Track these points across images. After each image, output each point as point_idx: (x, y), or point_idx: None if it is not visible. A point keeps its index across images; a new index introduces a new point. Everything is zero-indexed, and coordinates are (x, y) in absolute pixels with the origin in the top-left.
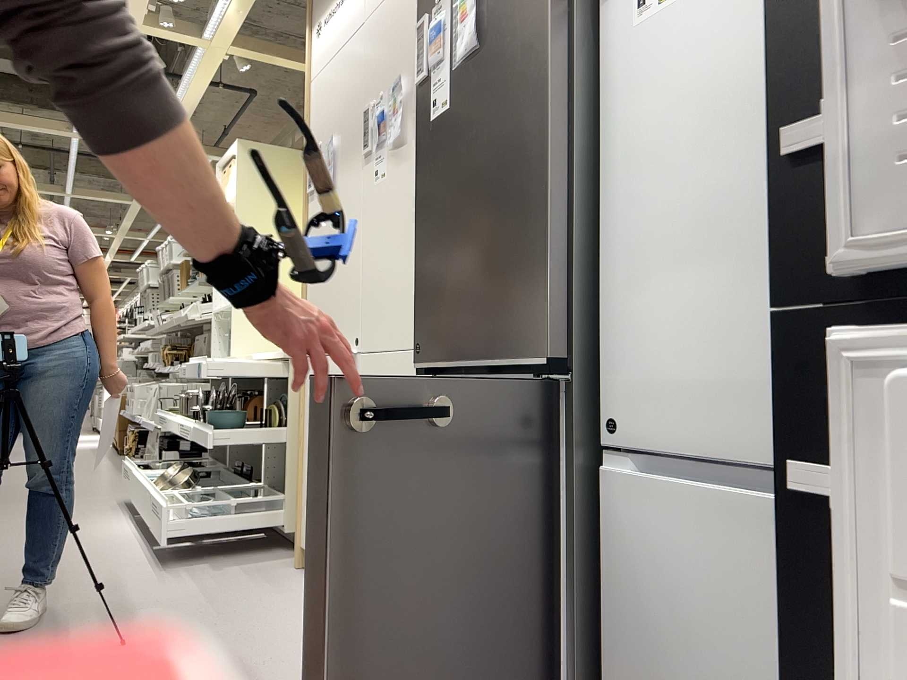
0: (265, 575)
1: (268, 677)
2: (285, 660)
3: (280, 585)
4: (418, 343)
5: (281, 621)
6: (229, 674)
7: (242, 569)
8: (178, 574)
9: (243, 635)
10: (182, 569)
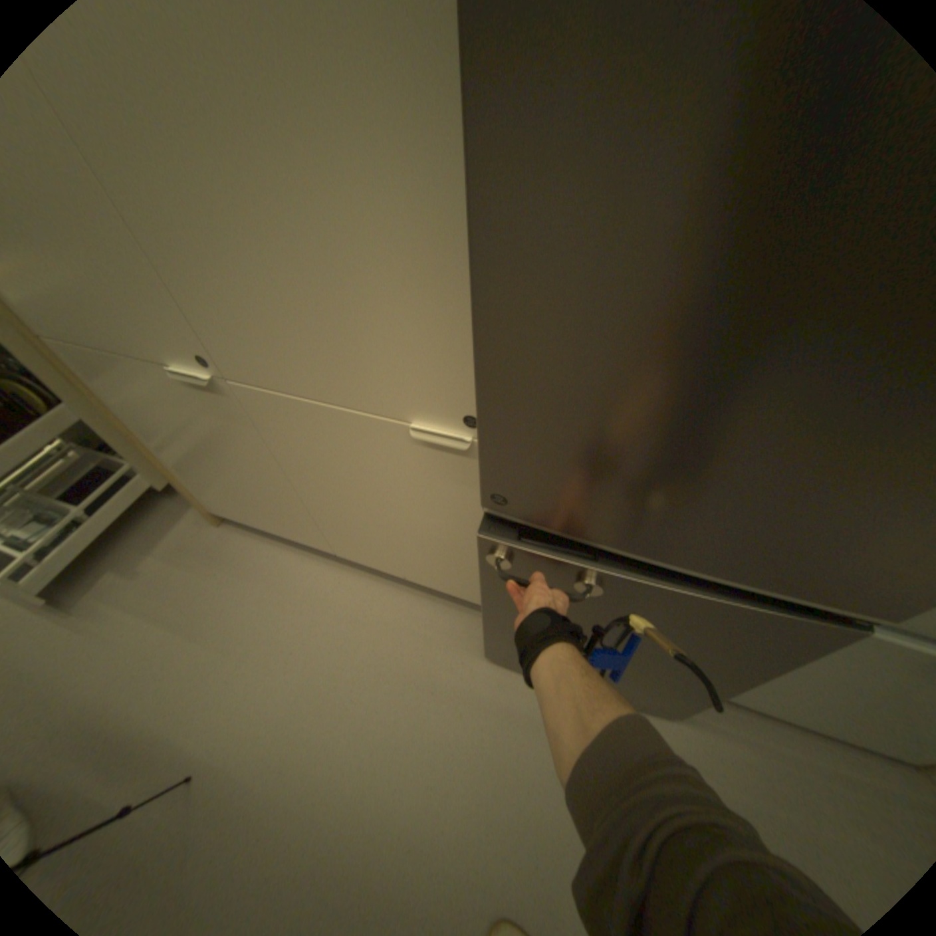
0: (195, 554)
1: (370, 712)
2: (357, 677)
3: (229, 563)
4: (498, 488)
5: (292, 621)
6: (335, 734)
7: (157, 557)
8: (94, 611)
9: (283, 667)
10: (87, 598)
